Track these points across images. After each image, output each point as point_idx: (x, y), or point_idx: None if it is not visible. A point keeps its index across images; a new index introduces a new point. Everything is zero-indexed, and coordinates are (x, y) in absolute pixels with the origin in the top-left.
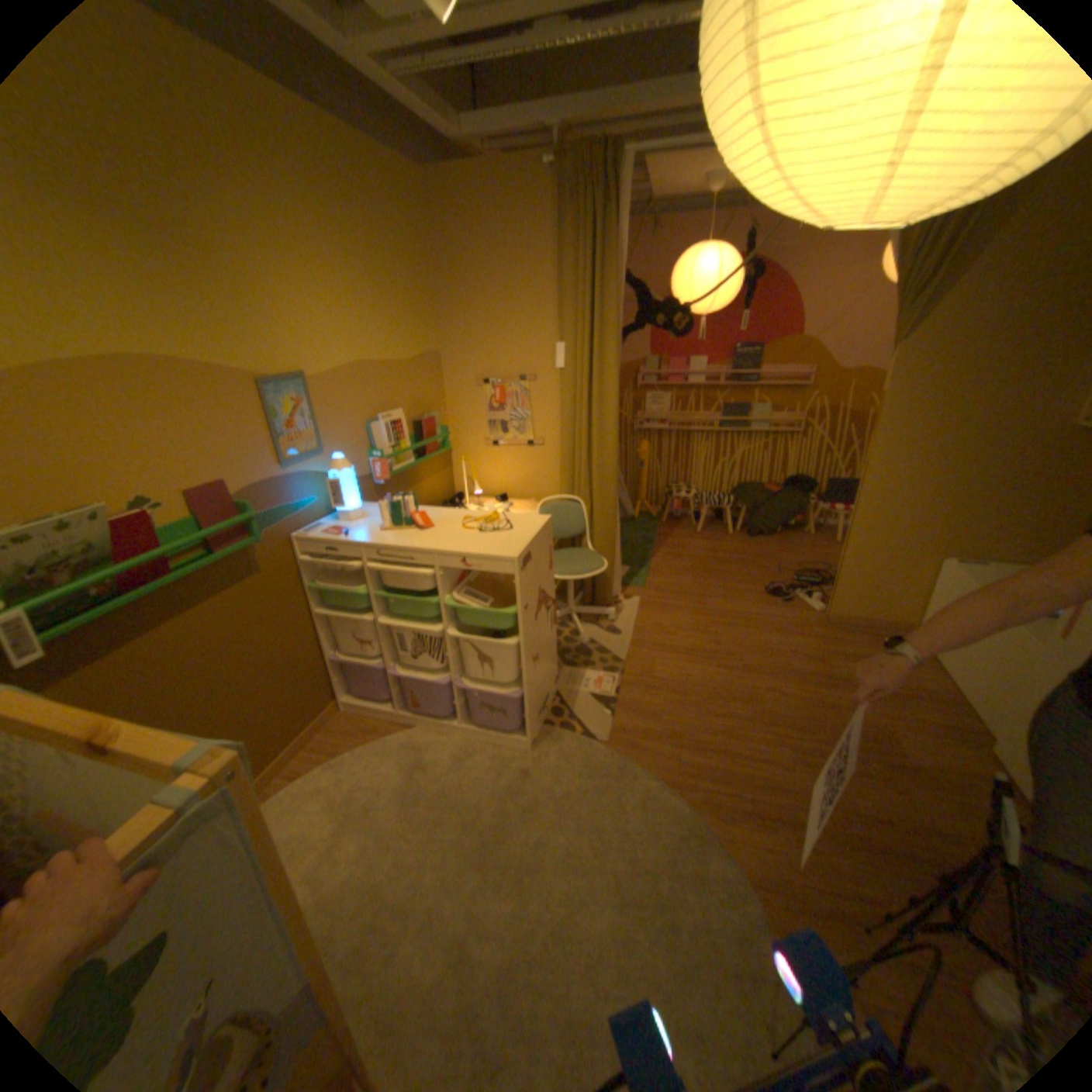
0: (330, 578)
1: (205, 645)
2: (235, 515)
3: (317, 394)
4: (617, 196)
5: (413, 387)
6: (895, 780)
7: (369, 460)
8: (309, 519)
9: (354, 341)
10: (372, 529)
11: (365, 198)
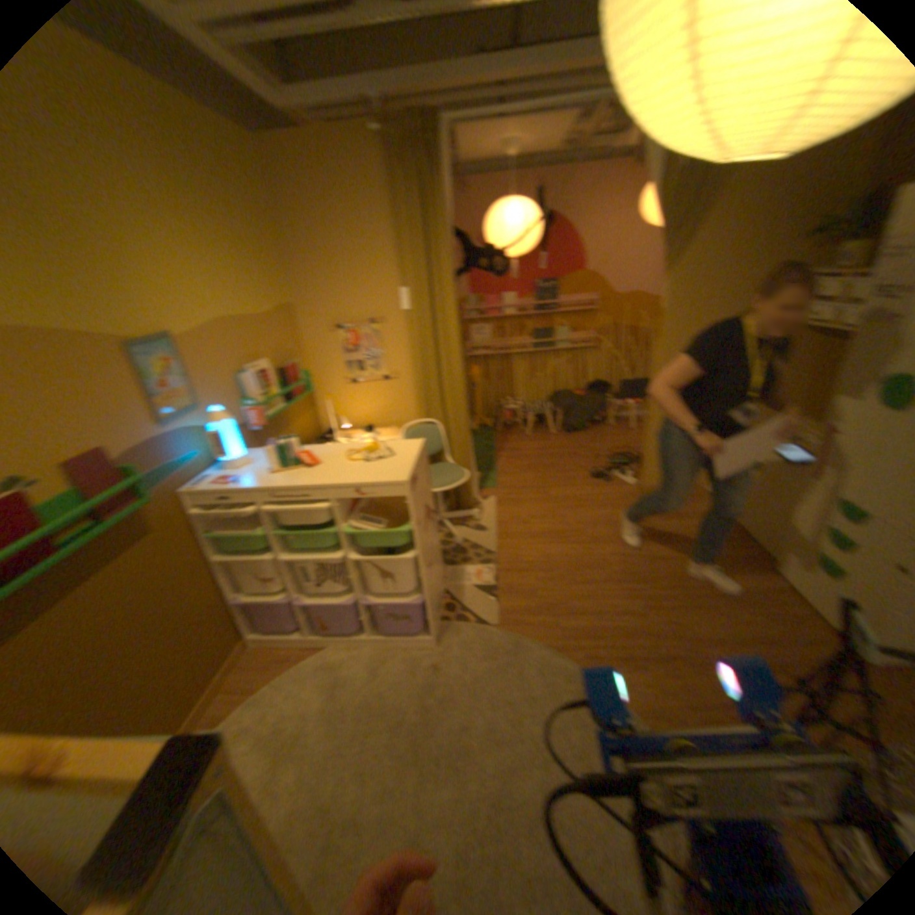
0: (221, 526)
1: (100, 617)
2: (115, 480)
3: (181, 351)
4: (437, 158)
5: (271, 337)
6: (718, 606)
7: (240, 409)
8: (191, 473)
9: (210, 298)
10: (258, 473)
11: (201, 162)
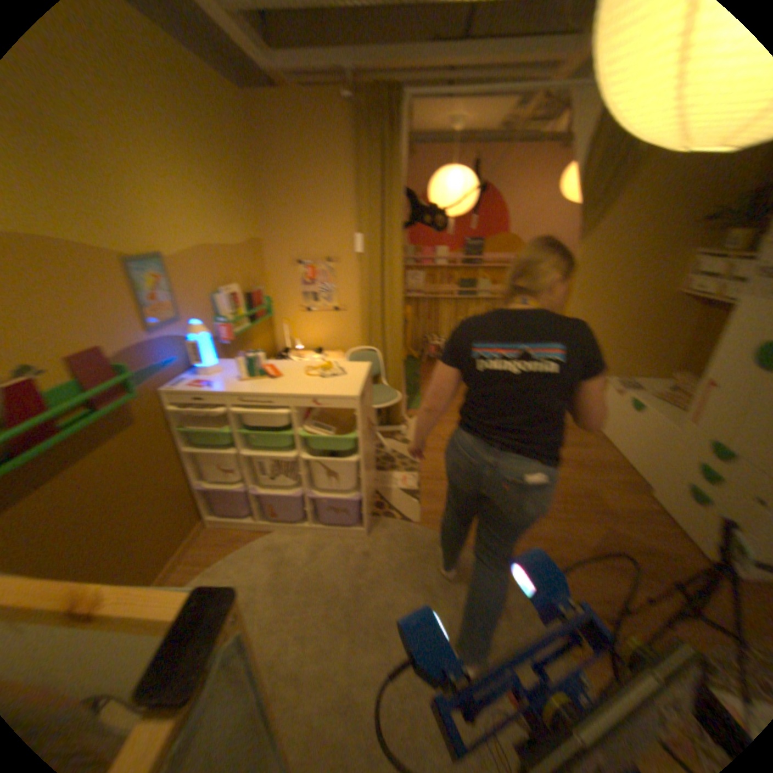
0: (197, 422)
1: (96, 490)
2: (117, 376)
3: (176, 271)
4: (401, 128)
5: (246, 267)
6: (604, 522)
7: (218, 325)
8: (175, 375)
9: (201, 229)
10: (233, 380)
11: (203, 111)
